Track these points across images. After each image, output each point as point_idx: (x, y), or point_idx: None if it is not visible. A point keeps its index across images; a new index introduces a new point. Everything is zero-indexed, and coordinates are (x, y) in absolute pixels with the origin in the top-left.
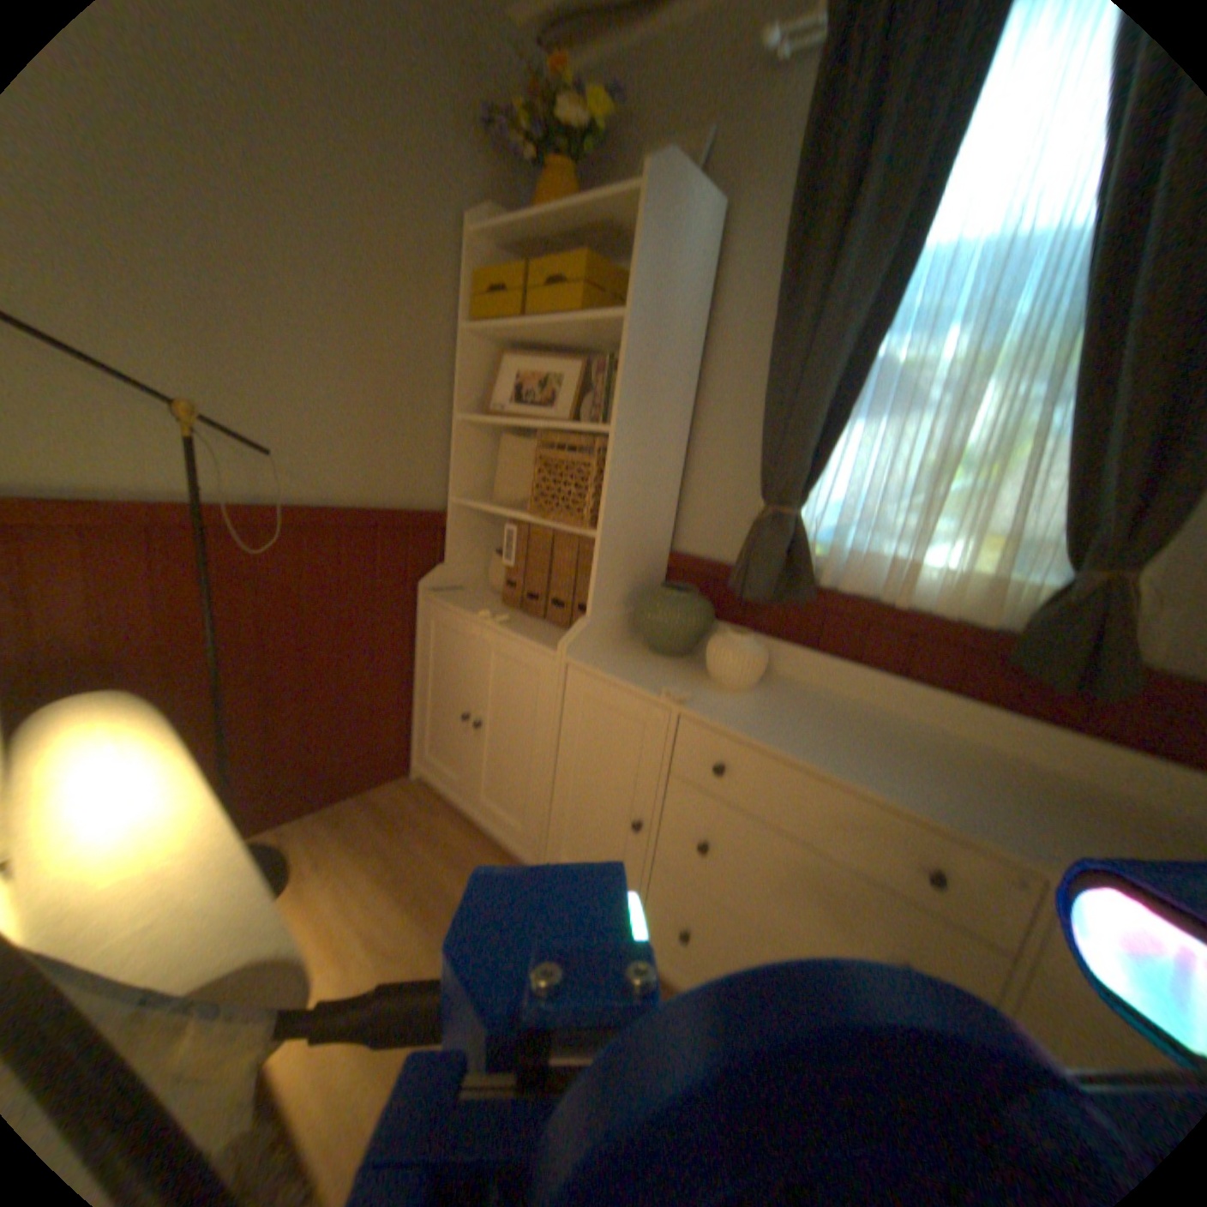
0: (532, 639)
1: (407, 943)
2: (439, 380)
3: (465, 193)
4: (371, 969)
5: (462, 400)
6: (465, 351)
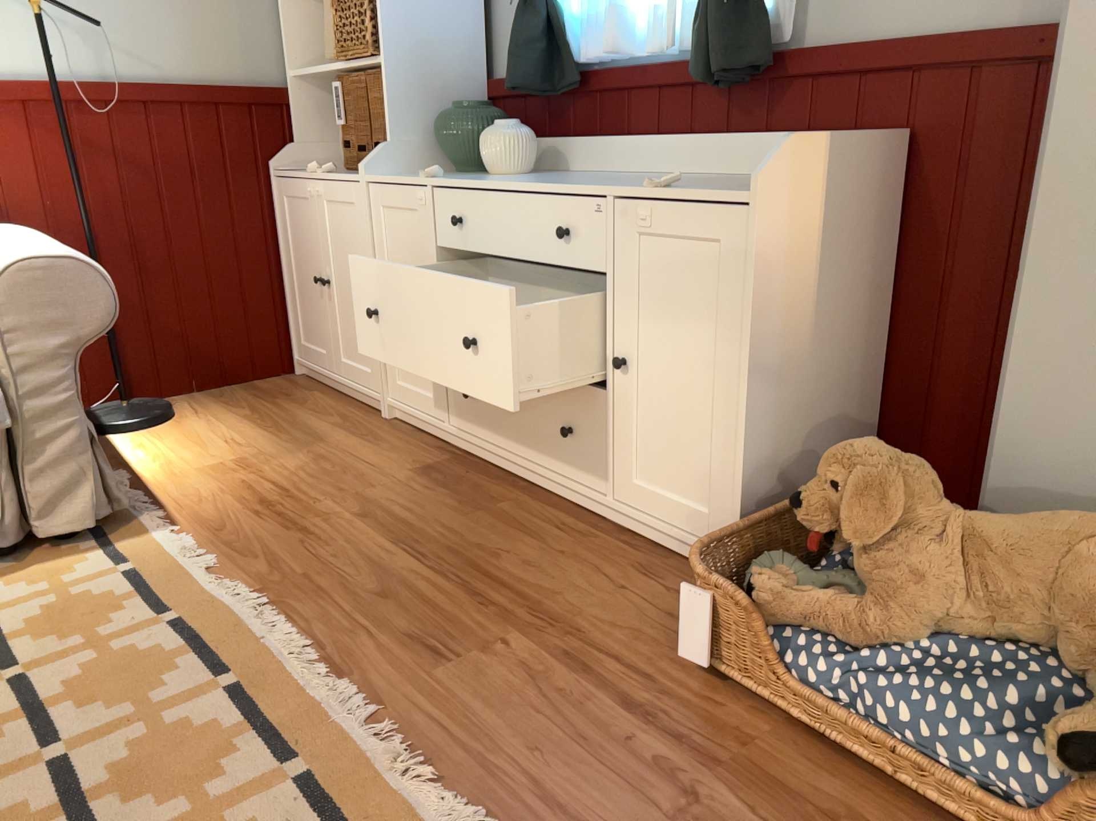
0: (347, 178)
1: (259, 440)
2: None
3: None
4: (226, 448)
5: None
6: None
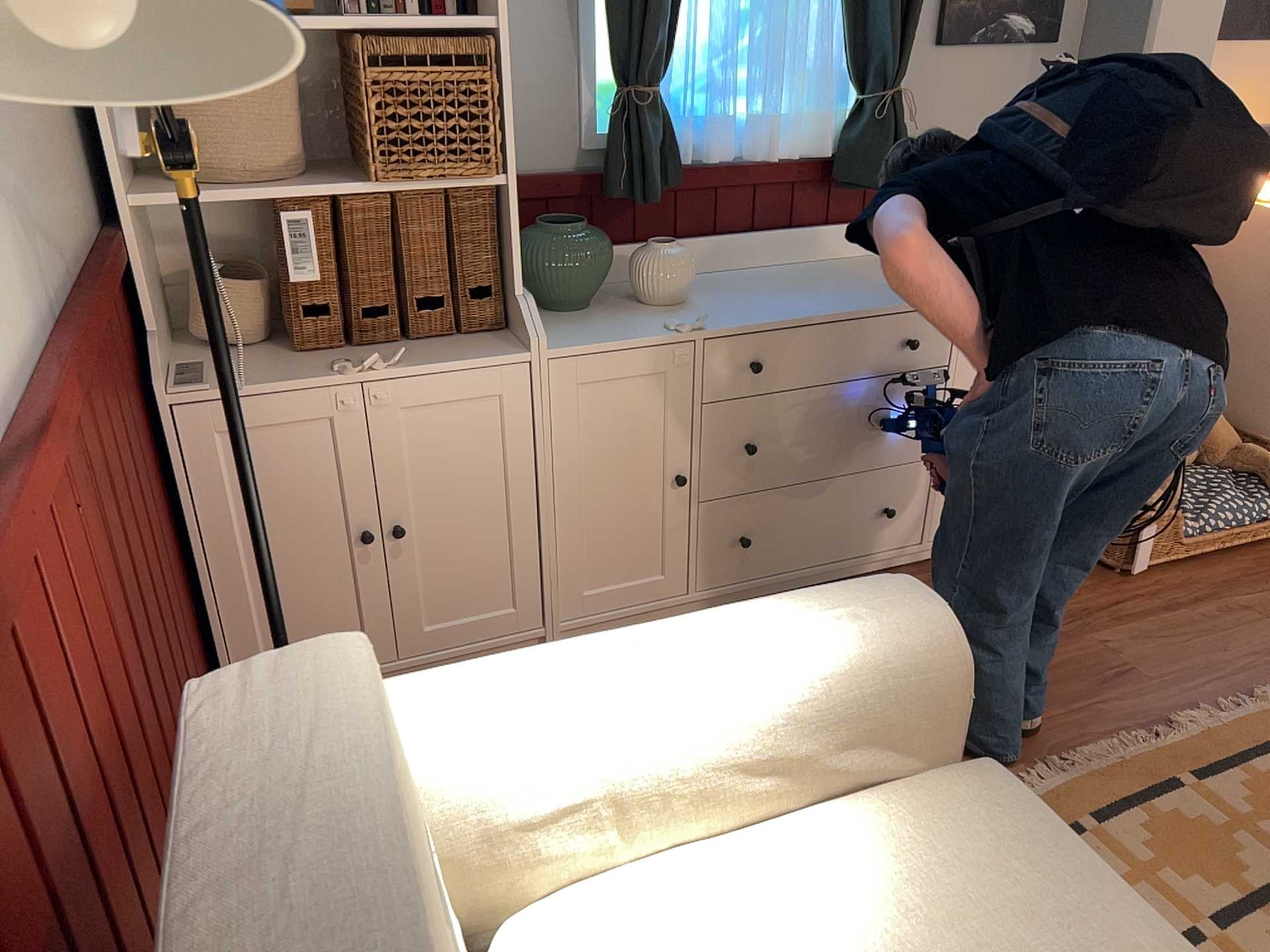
0: (458, 360)
1: None
2: None
3: None
4: None
5: None
6: None
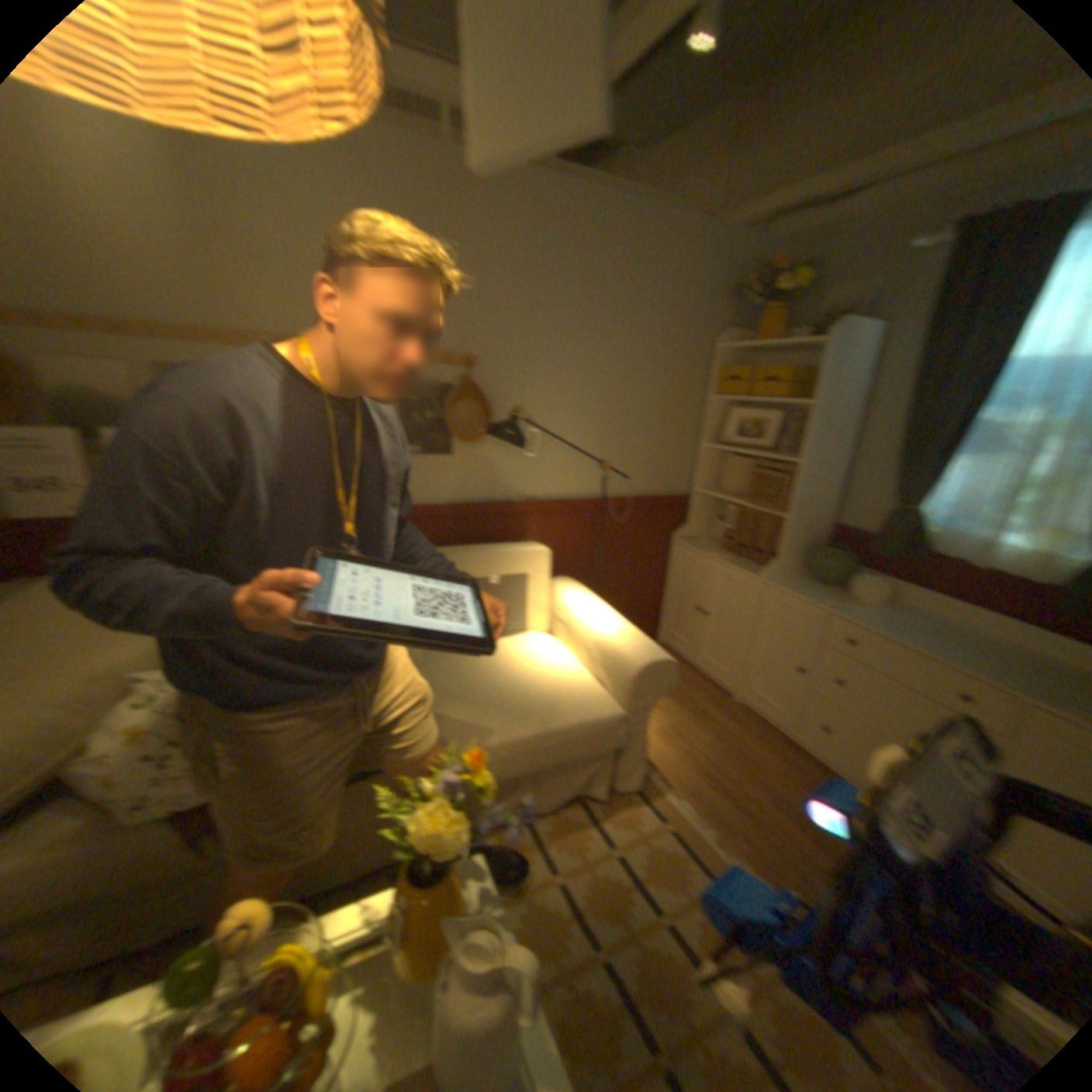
0: (745, 570)
1: (674, 710)
2: (695, 426)
3: (718, 328)
4: (660, 714)
5: (707, 436)
6: (711, 410)
